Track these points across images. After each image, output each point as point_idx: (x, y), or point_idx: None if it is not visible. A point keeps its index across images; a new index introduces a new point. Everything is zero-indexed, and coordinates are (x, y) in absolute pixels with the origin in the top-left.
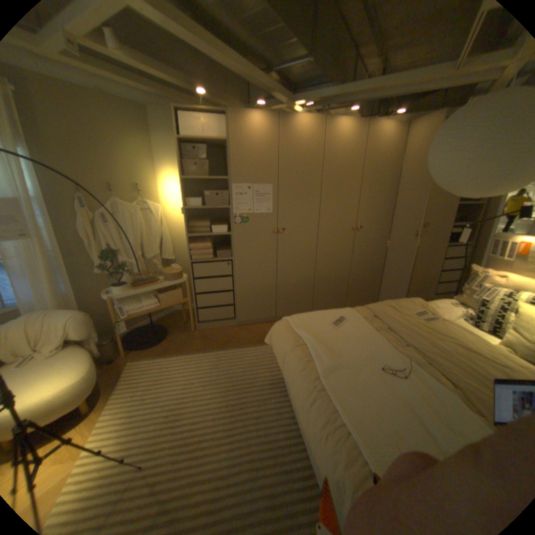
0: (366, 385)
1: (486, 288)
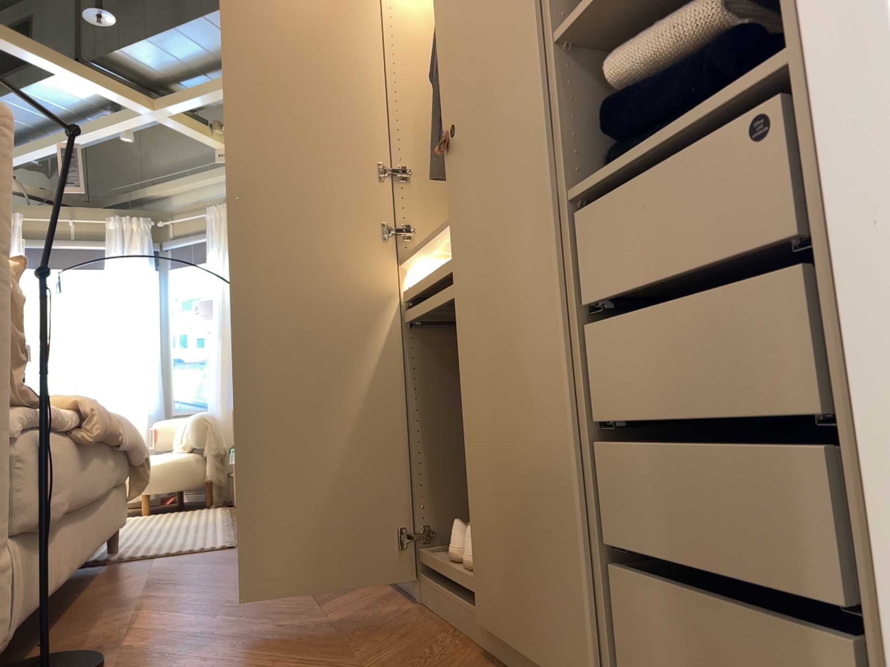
0: None
1: None
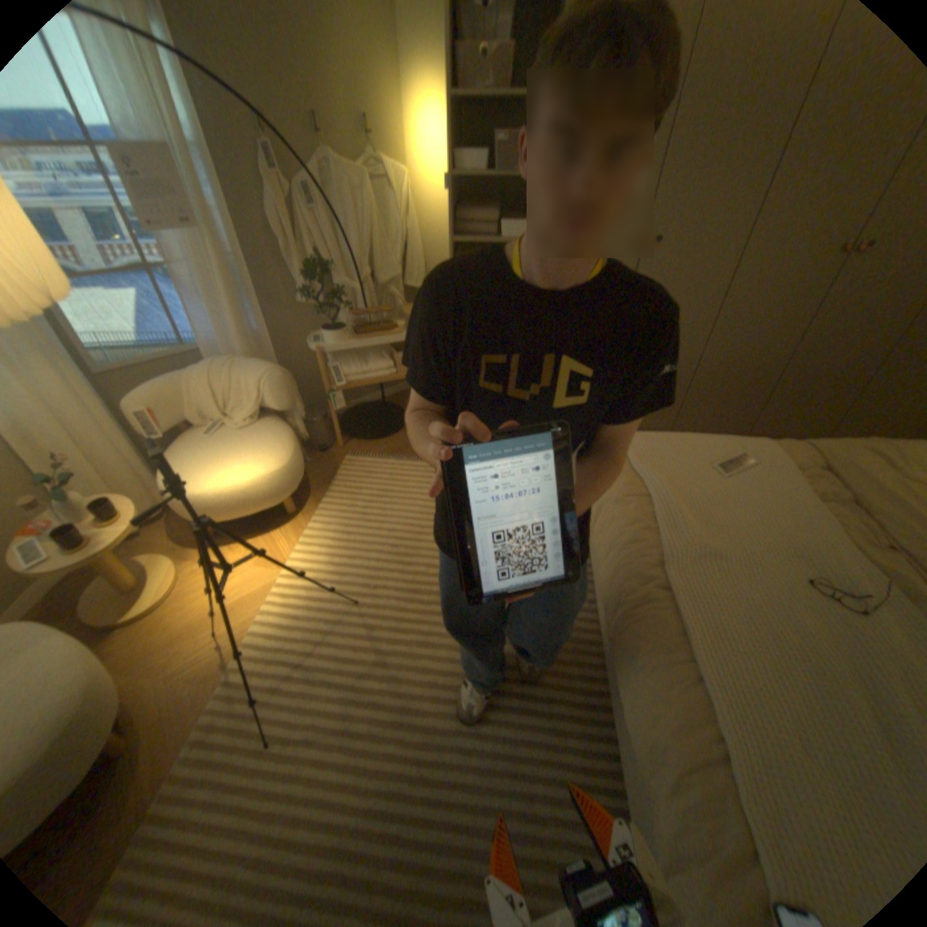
0: (761, 602)
1: None
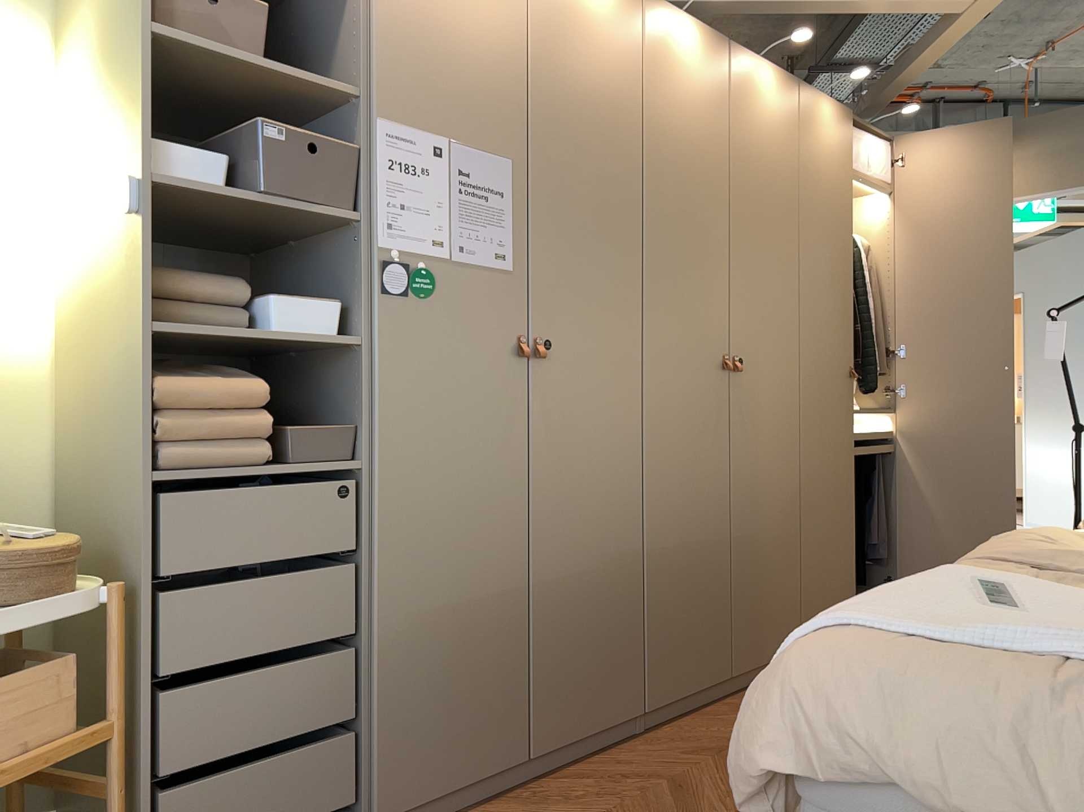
0: None
1: None
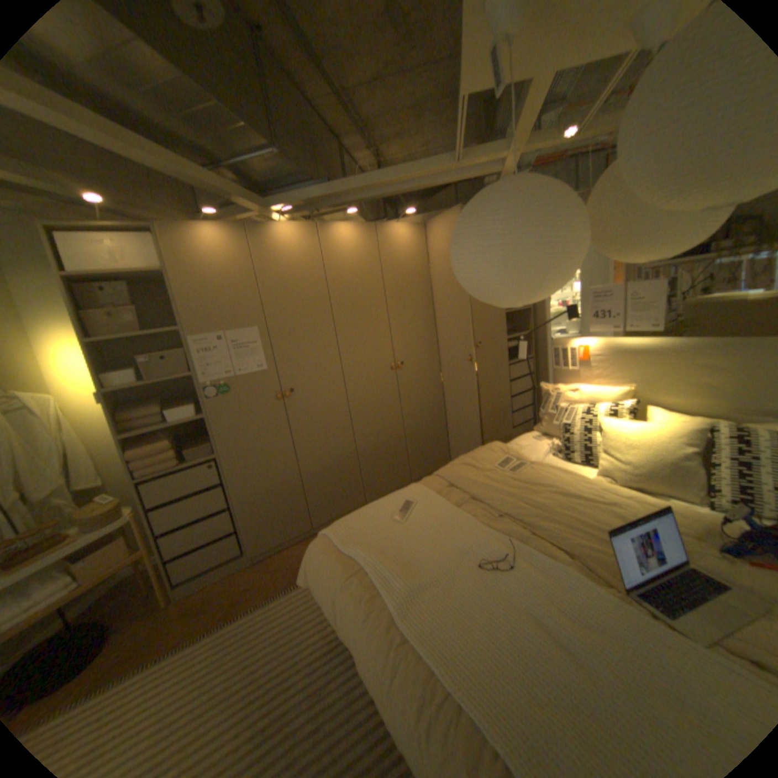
0: (464, 603)
1: (562, 408)
